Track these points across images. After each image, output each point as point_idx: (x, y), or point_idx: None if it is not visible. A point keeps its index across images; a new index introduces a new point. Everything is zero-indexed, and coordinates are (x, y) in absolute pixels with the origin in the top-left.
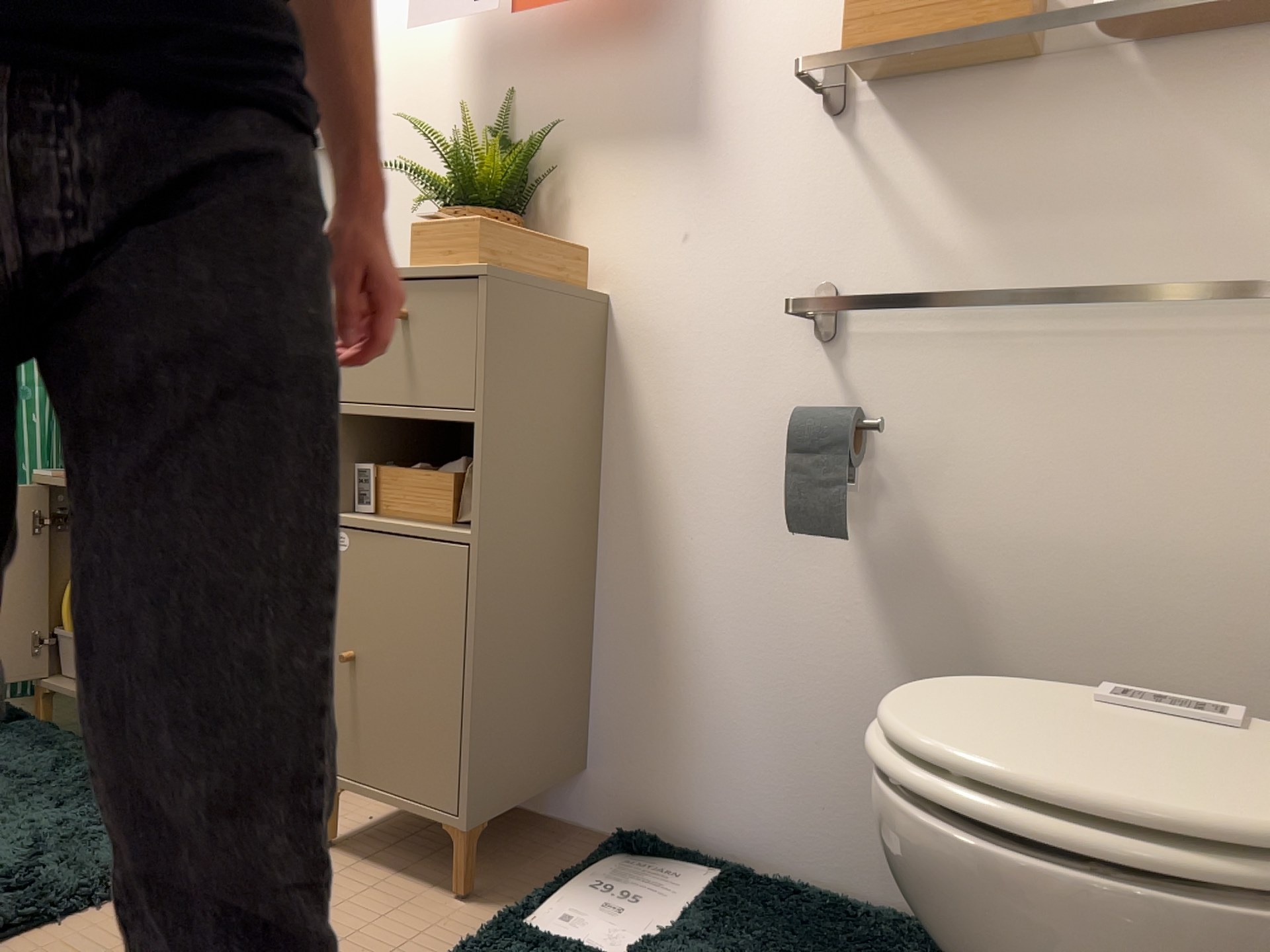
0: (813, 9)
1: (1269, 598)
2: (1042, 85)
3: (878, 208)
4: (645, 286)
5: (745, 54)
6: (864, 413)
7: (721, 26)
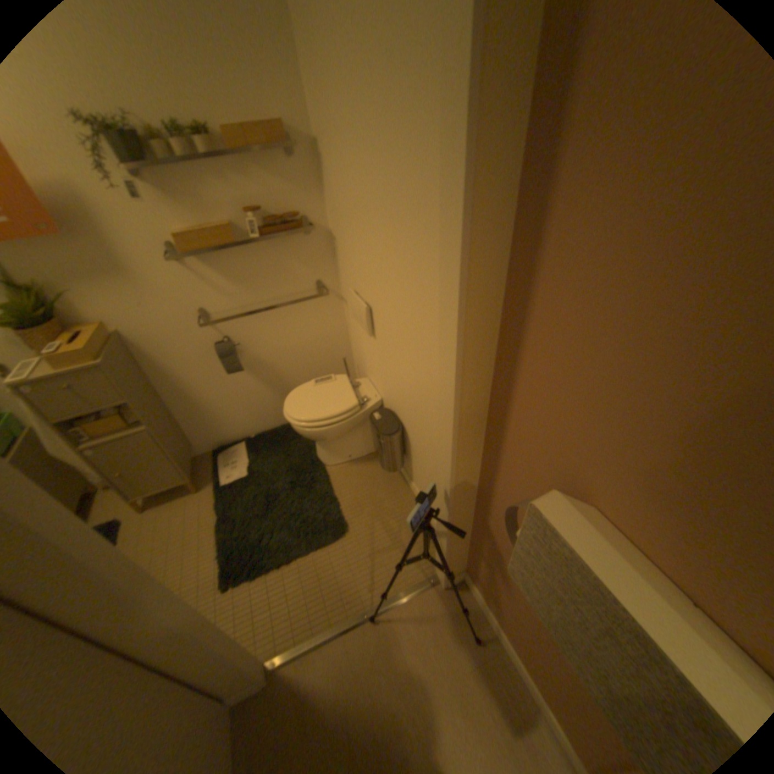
0: (147, 226)
1: (323, 344)
2: (237, 247)
3: (204, 286)
4: (130, 324)
5: (126, 243)
6: (227, 338)
7: (108, 232)
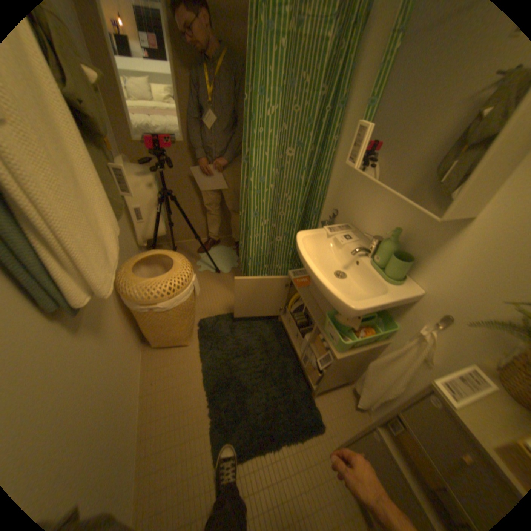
0: None
1: None
2: None
3: None
4: None
5: None
6: None
7: None
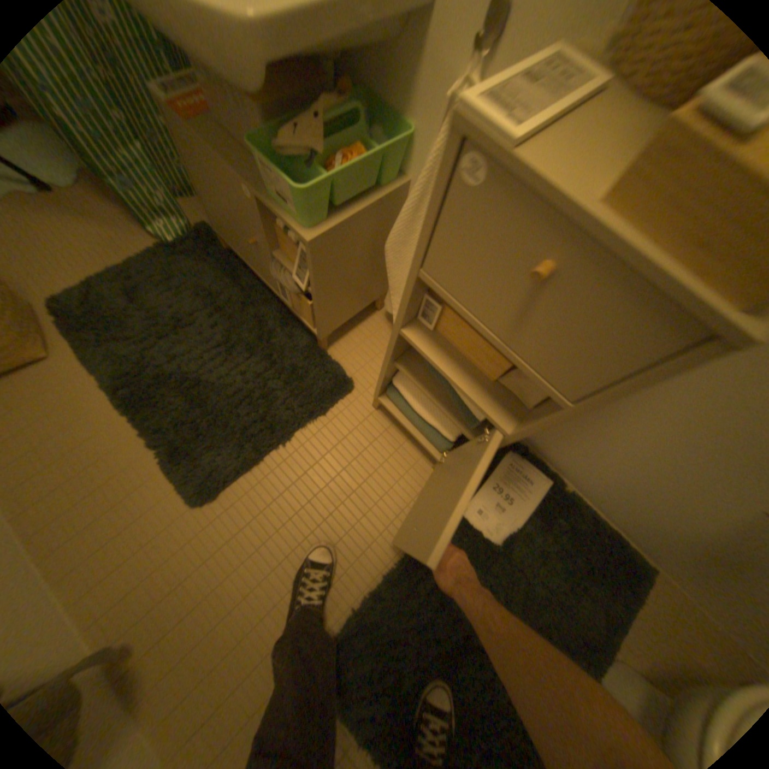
0: None
1: None
2: None
3: None
4: None
5: None
6: None
7: None
